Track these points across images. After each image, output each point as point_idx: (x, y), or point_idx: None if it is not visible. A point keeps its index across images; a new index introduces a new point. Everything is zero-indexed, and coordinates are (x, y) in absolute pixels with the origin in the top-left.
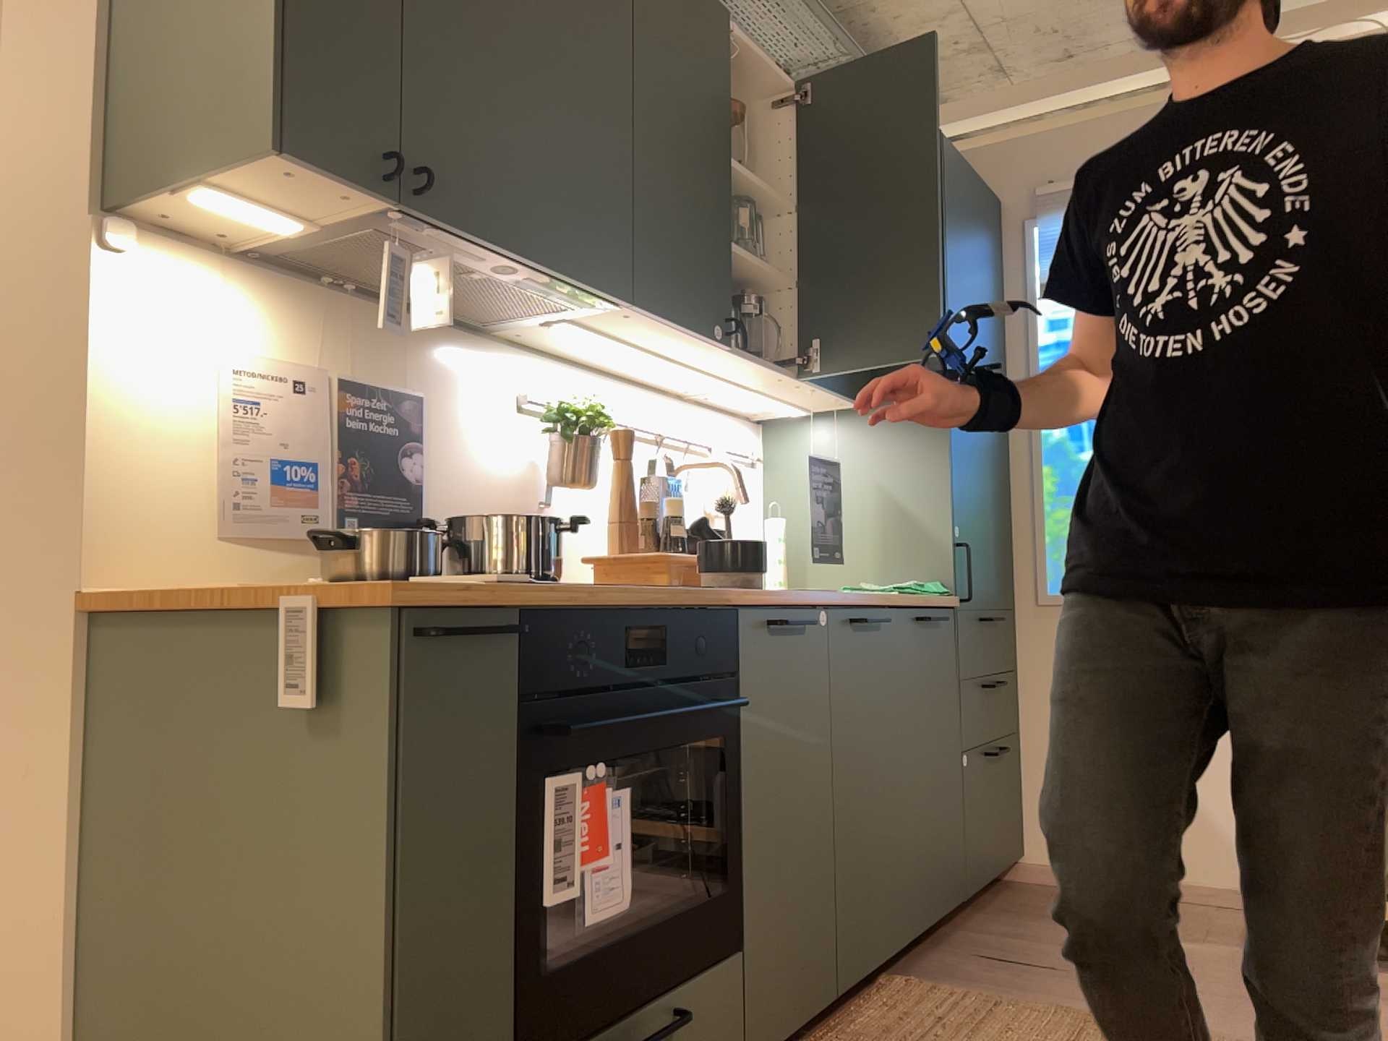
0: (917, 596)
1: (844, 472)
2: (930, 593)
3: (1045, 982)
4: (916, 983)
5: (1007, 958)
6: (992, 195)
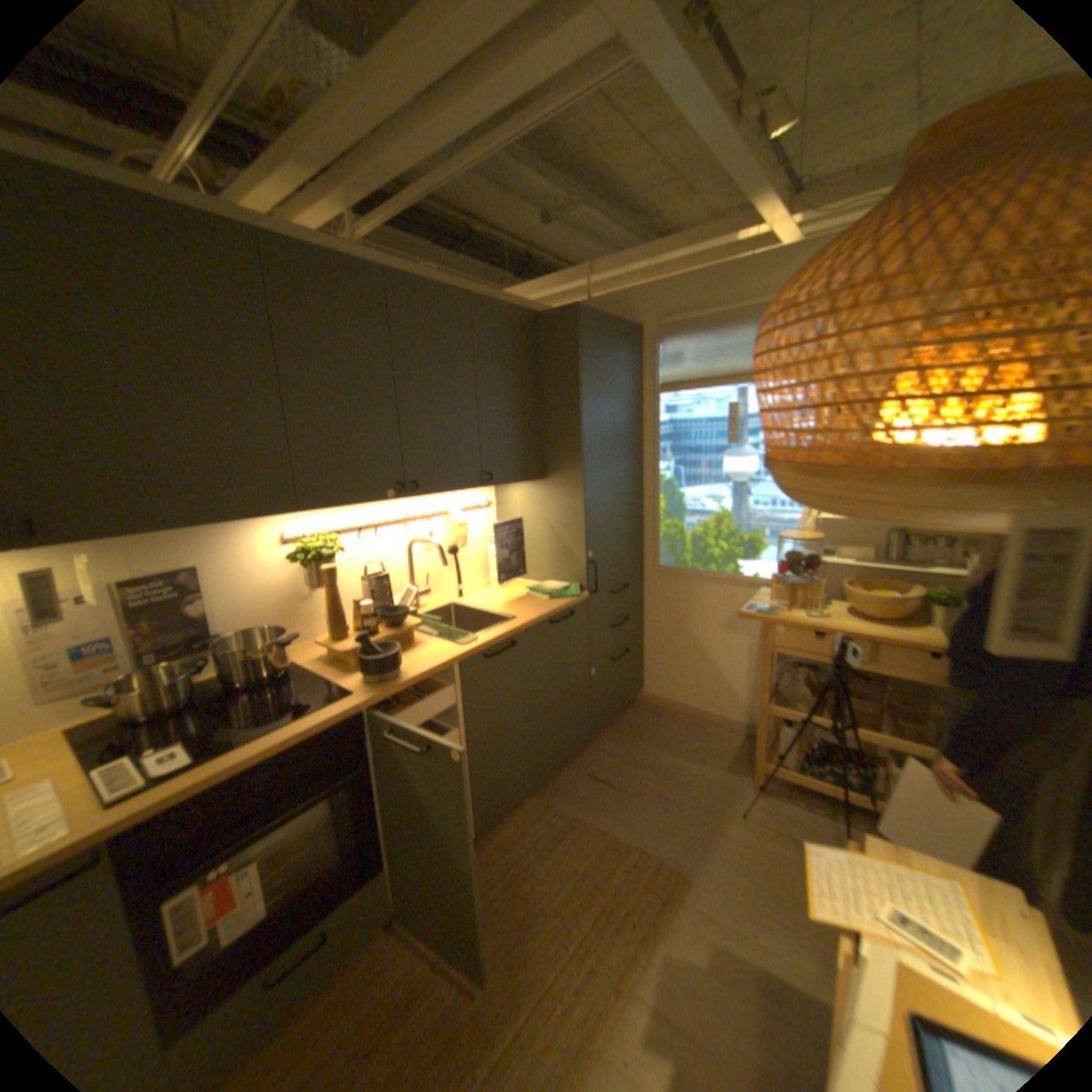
0: (558, 599)
1: (531, 515)
2: (565, 598)
3: (608, 805)
4: (539, 806)
5: (599, 779)
6: (638, 321)
